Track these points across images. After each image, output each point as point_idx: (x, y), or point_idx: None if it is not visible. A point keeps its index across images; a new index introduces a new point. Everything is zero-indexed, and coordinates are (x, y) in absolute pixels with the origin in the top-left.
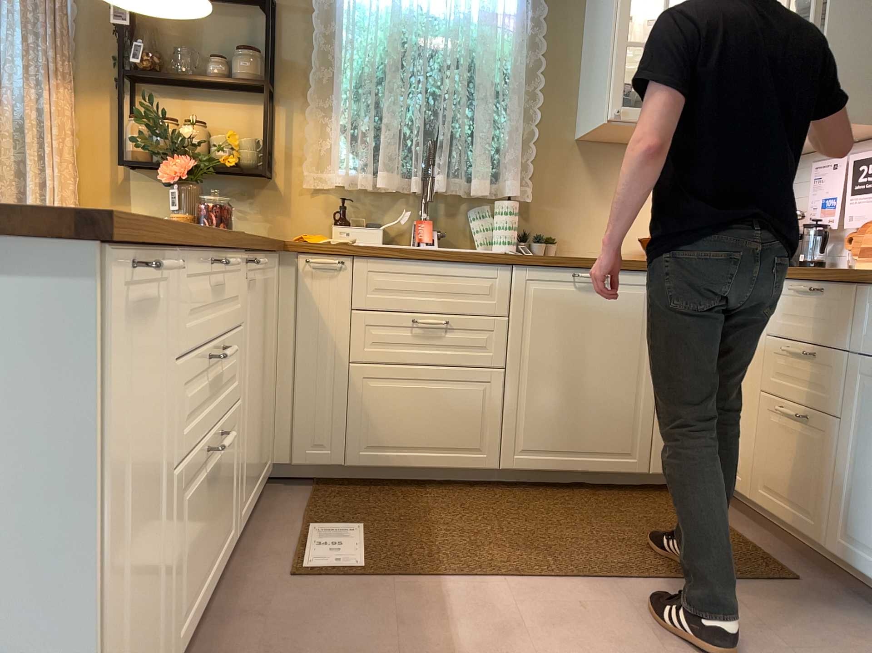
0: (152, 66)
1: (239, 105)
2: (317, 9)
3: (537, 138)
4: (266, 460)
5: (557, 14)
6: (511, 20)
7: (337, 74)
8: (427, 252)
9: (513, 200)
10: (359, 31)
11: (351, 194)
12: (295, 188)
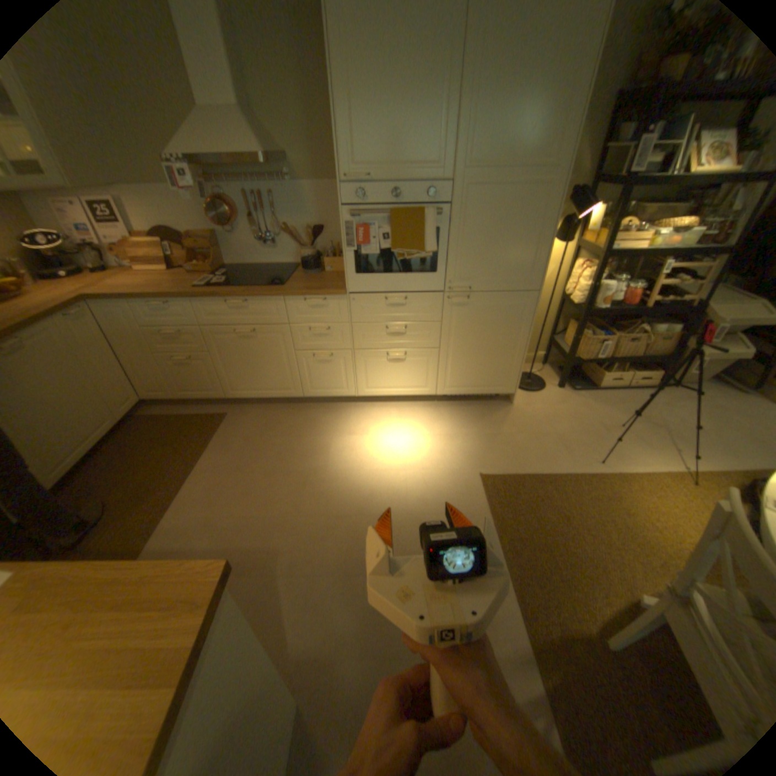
0: None
1: None
2: None
3: None
4: None
5: None
6: None
7: None
8: None
9: None
10: None
11: None
12: None
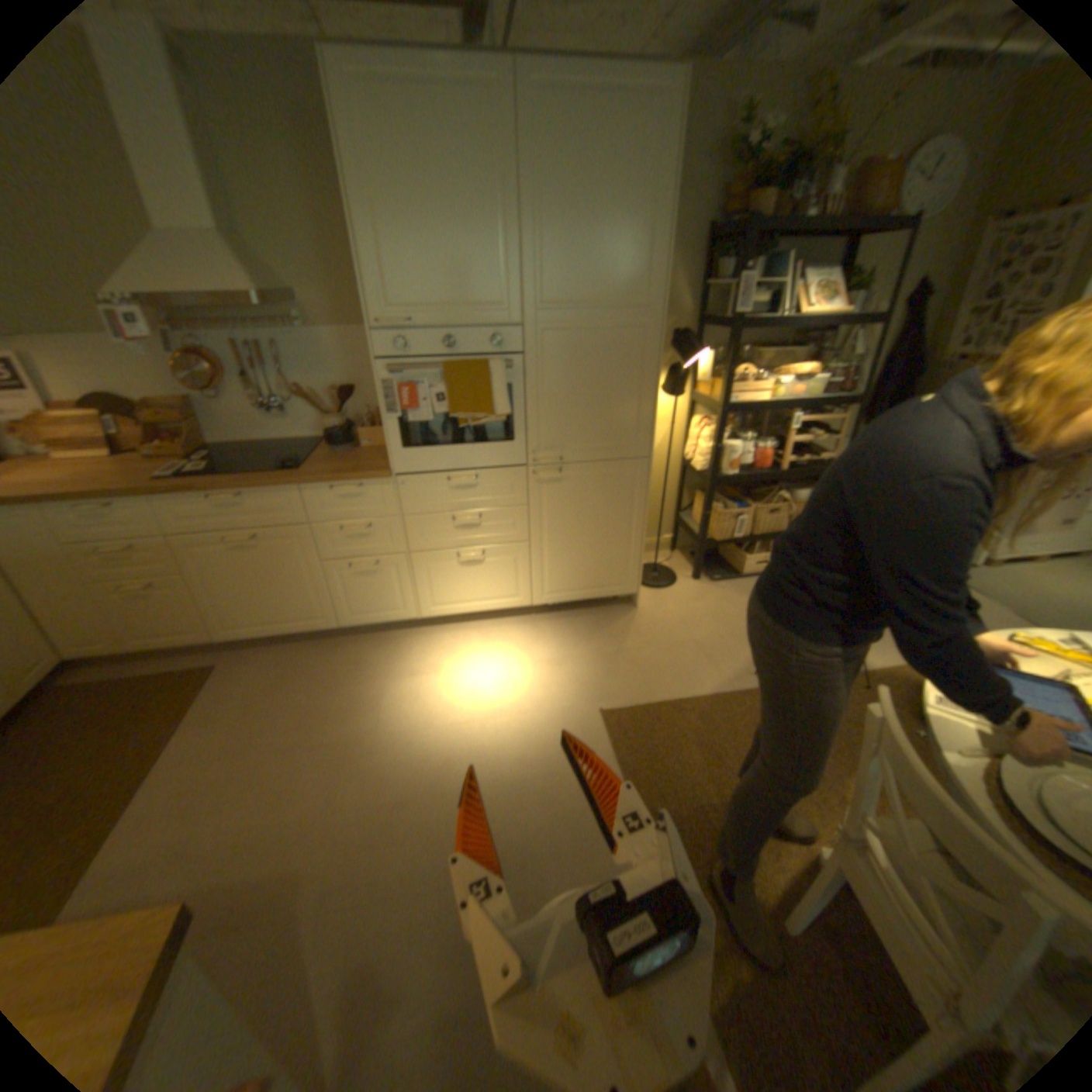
0: None
1: None
2: None
3: None
4: None
5: None
6: None
7: None
8: None
9: None
10: None
11: None
12: None
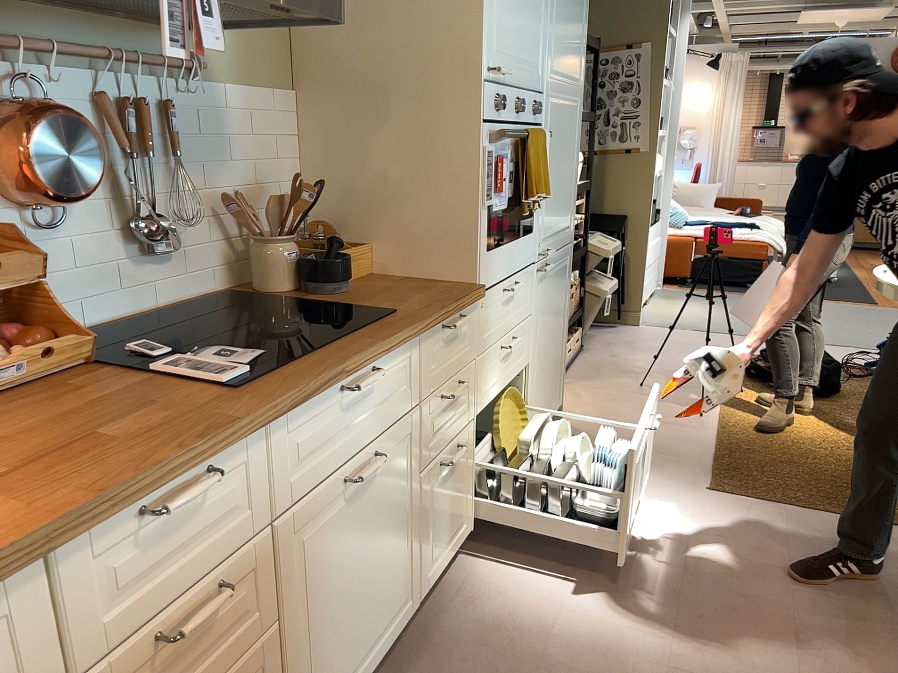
0: None
1: None
2: None
3: None
4: None
5: None
6: None
7: None
8: None
9: None
10: None
11: None
12: None
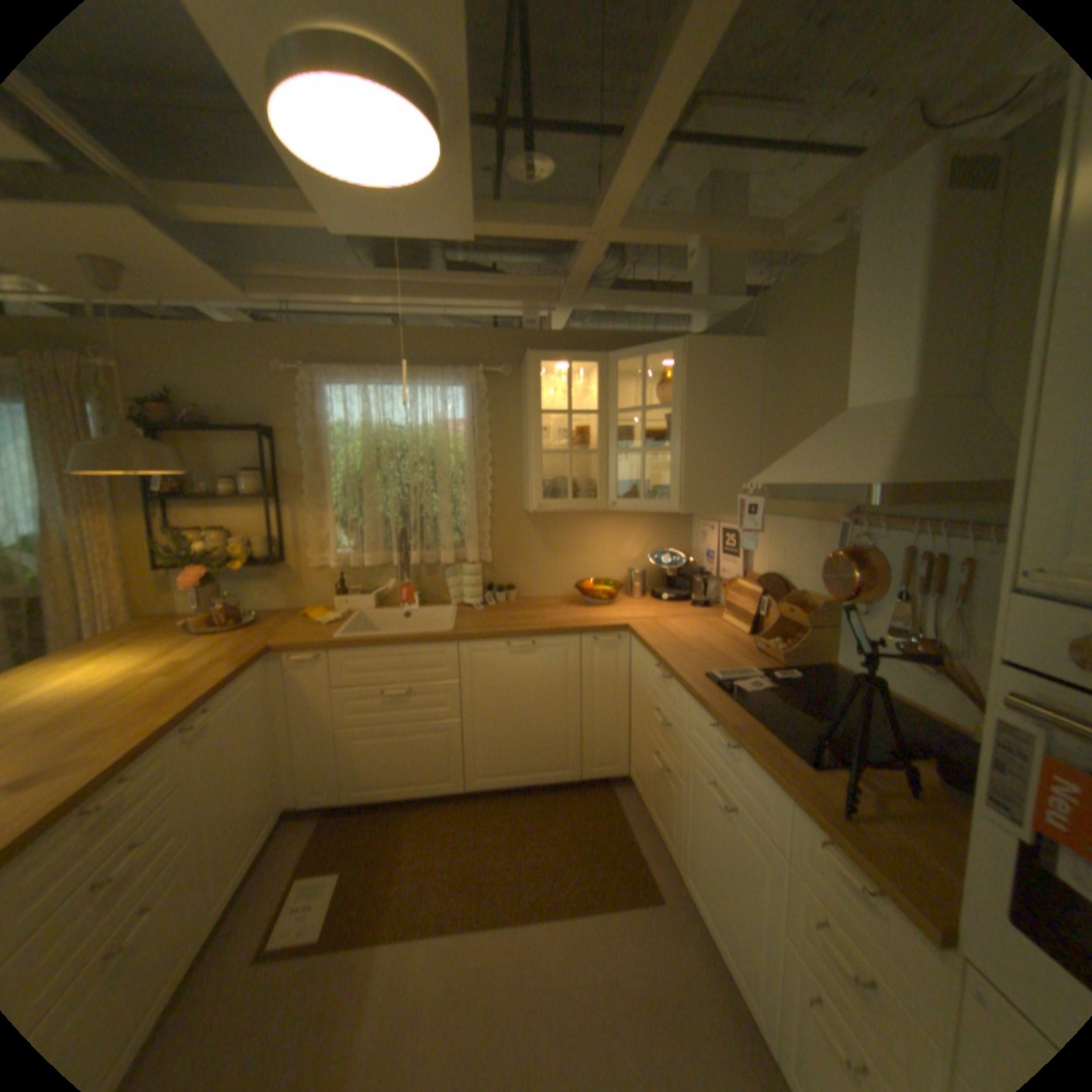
0: (169, 488)
1: (250, 506)
2: (302, 431)
3: (493, 510)
4: (265, 822)
5: (499, 415)
6: (462, 425)
7: (327, 477)
8: (387, 640)
9: (474, 565)
10: (341, 442)
11: (349, 566)
12: (304, 566)
